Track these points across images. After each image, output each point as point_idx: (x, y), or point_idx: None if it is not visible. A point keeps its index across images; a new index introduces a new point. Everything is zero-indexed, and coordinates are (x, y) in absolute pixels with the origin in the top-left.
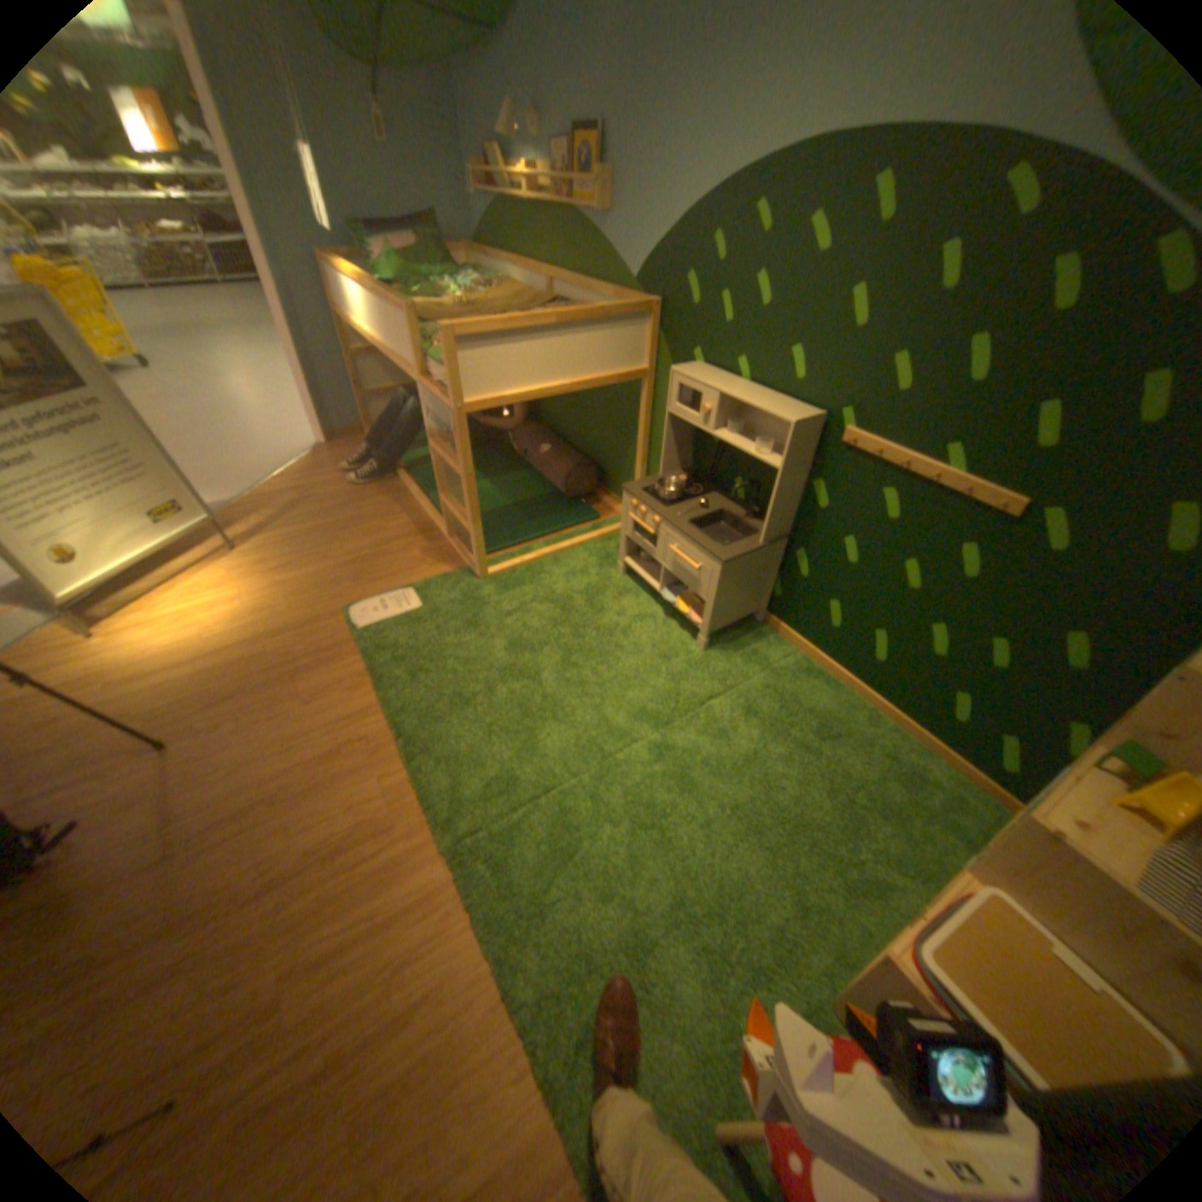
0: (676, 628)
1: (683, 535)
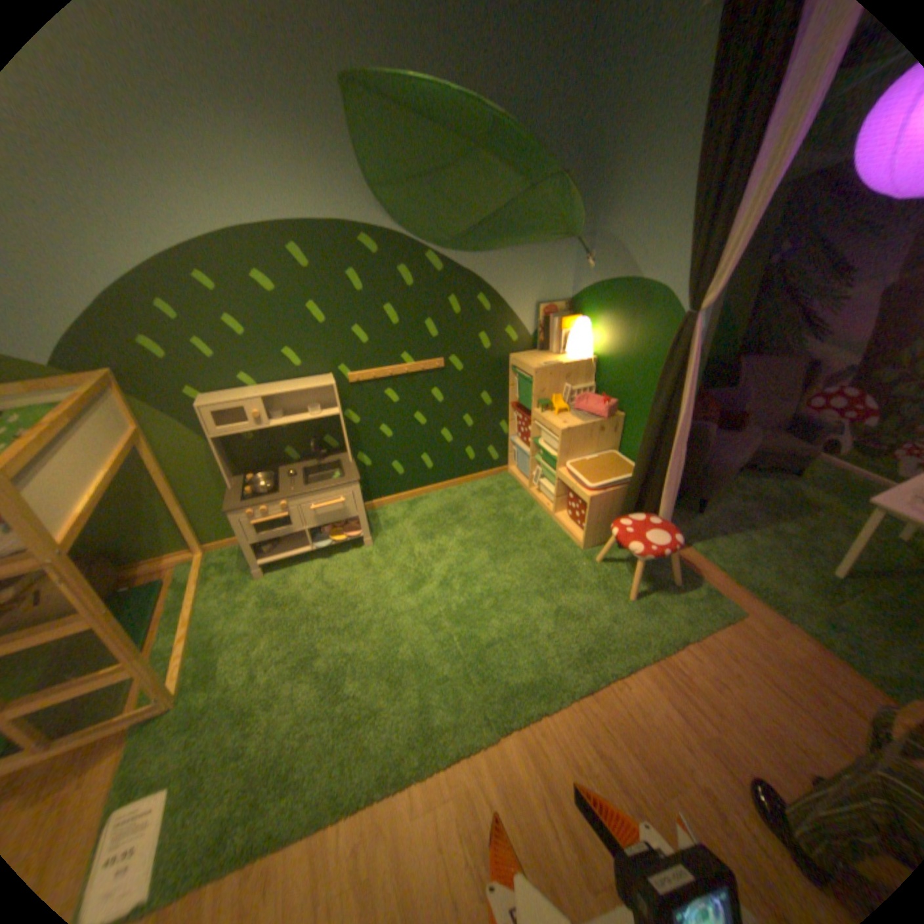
0: (342, 555)
1: (317, 490)
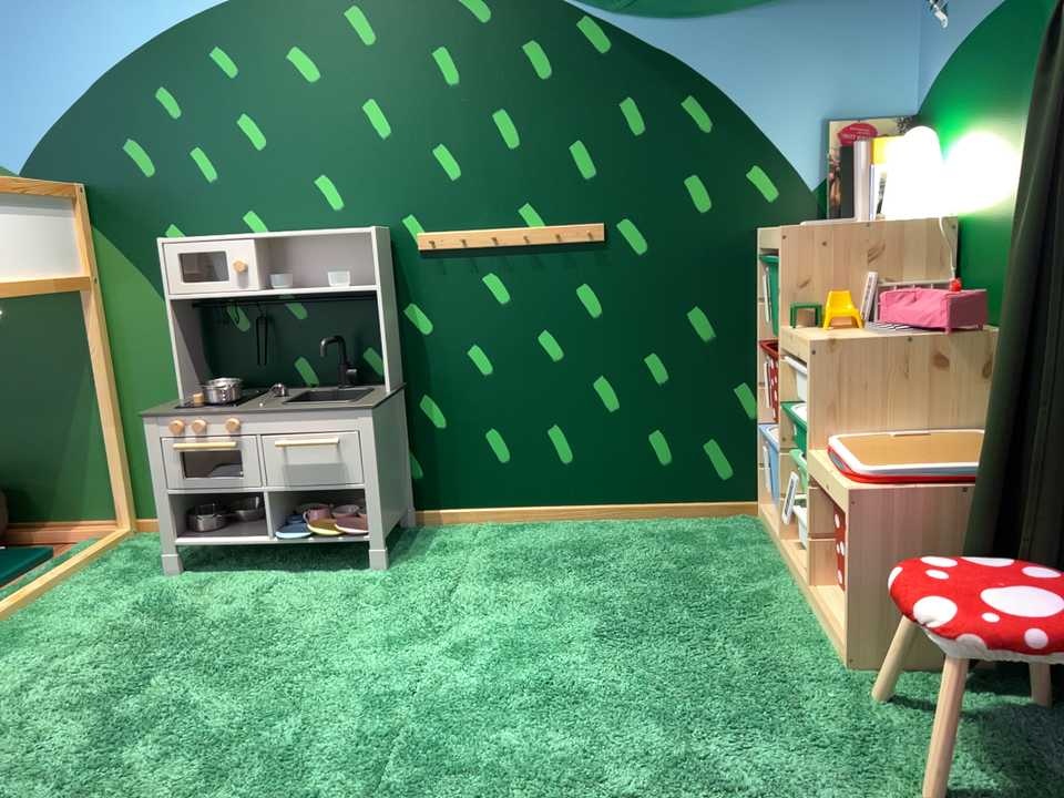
0: (325, 573)
1: (293, 408)
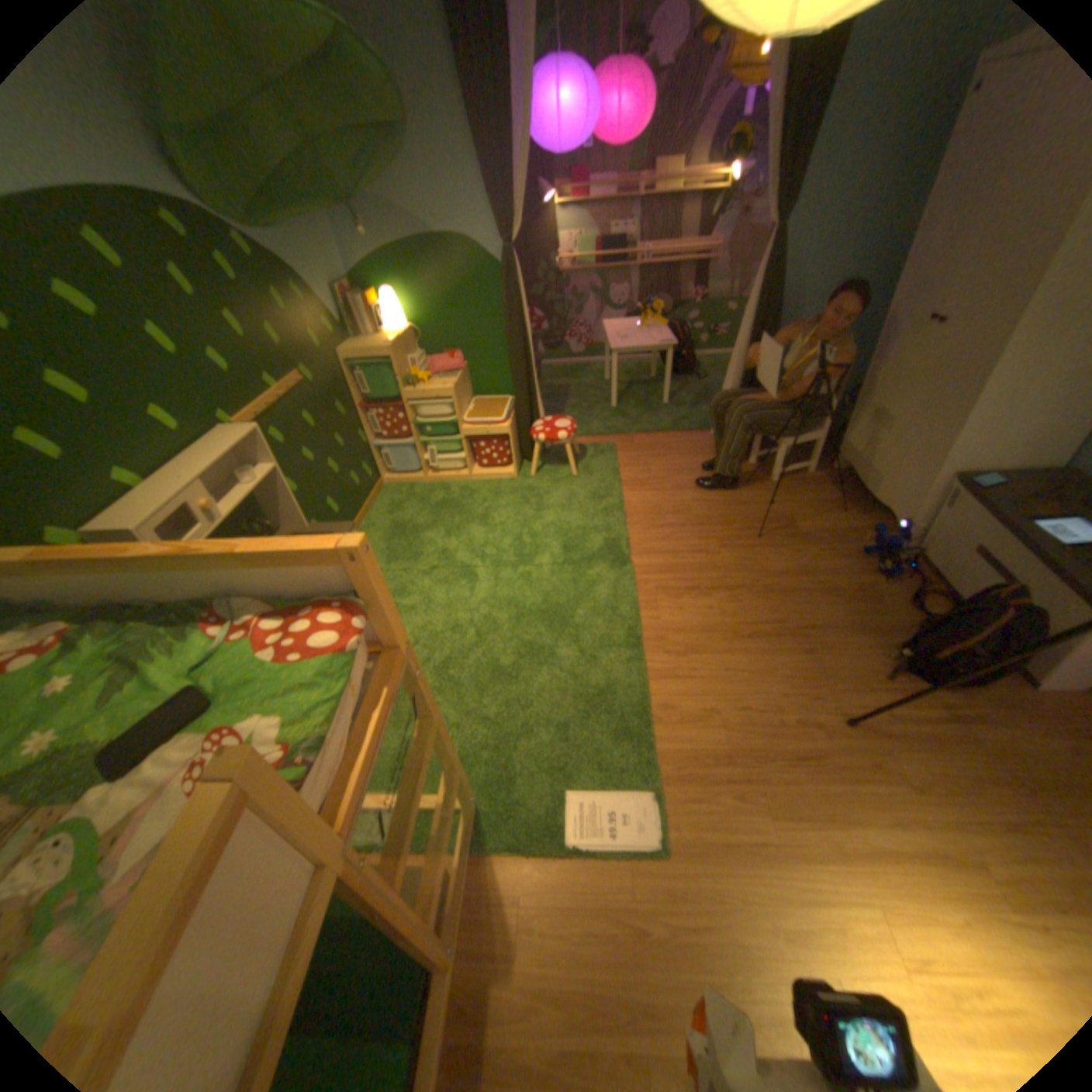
0: None
1: None
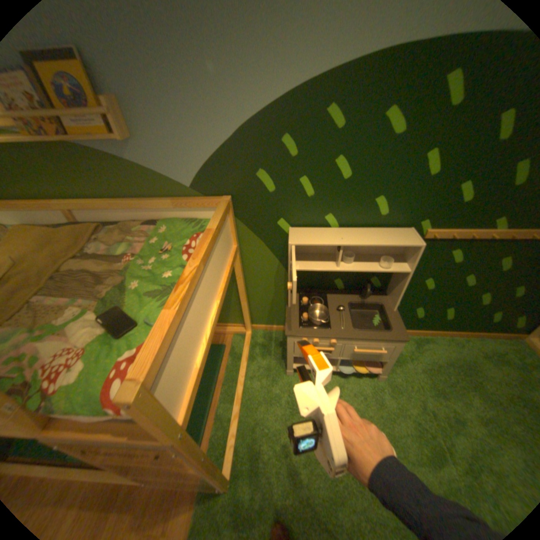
0: (357, 379)
1: (367, 339)
